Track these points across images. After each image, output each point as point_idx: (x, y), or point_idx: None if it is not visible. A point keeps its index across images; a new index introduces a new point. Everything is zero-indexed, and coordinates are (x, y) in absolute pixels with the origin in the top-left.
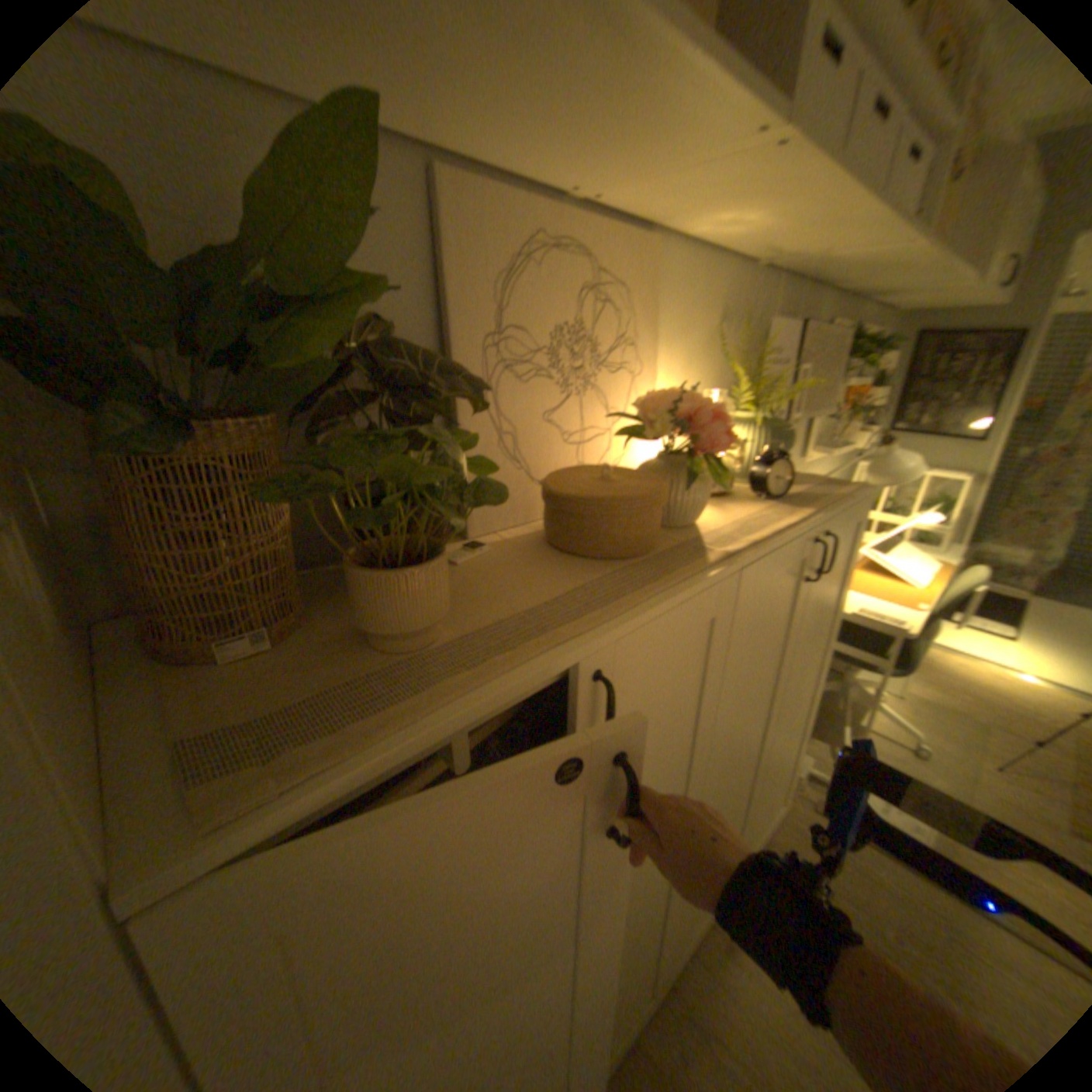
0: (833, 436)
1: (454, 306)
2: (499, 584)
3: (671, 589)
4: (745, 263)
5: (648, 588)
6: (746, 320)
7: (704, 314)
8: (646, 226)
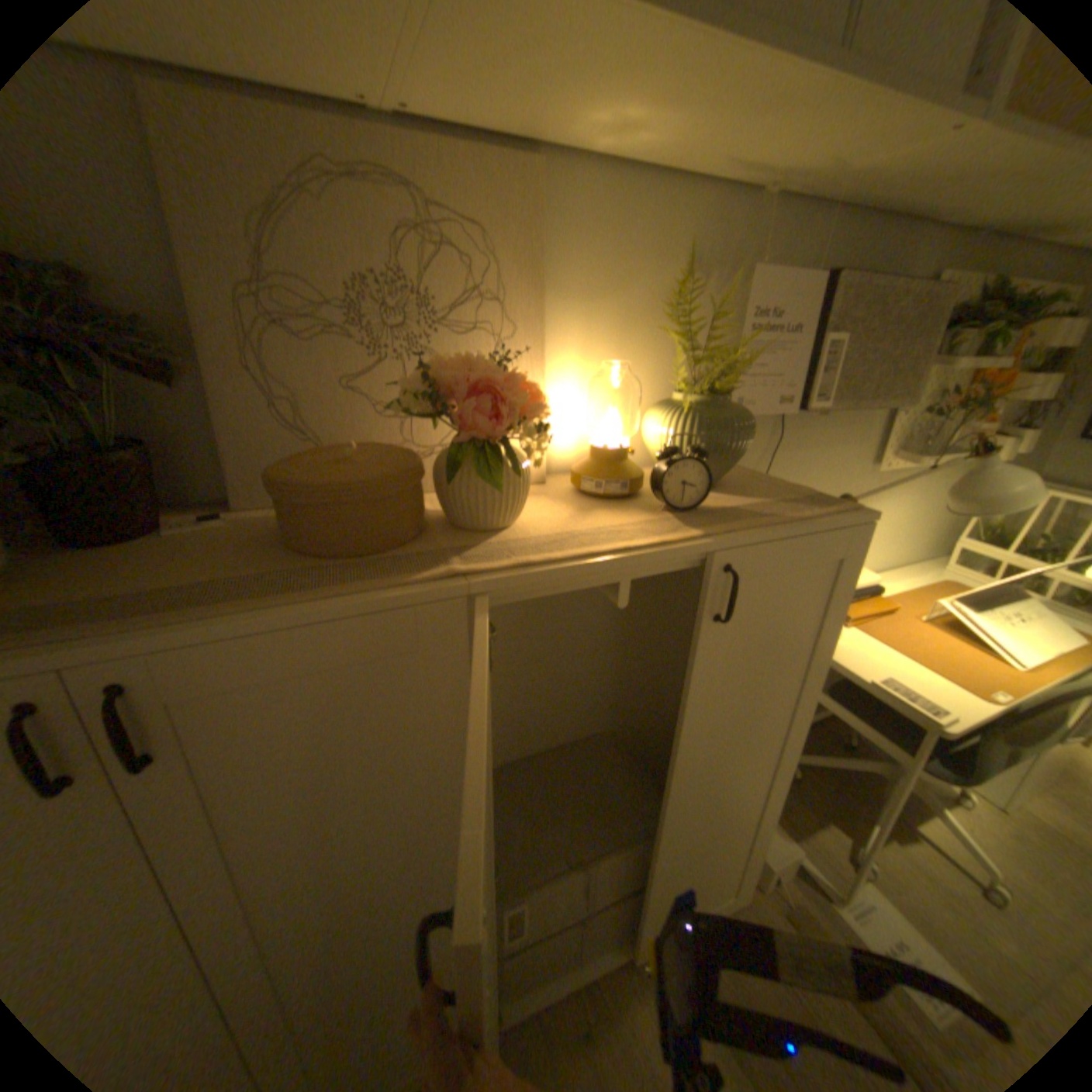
0: (930, 438)
1: (186, 249)
2: (140, 564)
3: (289, 604)
4: (735, 189)
5: (263, 598)
6: (743, 270)
7: (653, 261)
8: (522, 143)
